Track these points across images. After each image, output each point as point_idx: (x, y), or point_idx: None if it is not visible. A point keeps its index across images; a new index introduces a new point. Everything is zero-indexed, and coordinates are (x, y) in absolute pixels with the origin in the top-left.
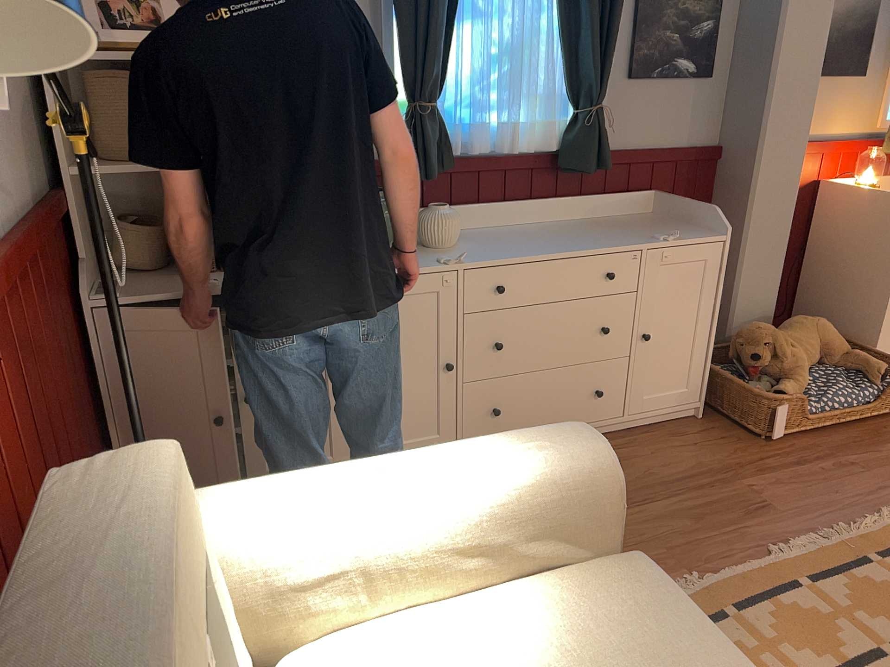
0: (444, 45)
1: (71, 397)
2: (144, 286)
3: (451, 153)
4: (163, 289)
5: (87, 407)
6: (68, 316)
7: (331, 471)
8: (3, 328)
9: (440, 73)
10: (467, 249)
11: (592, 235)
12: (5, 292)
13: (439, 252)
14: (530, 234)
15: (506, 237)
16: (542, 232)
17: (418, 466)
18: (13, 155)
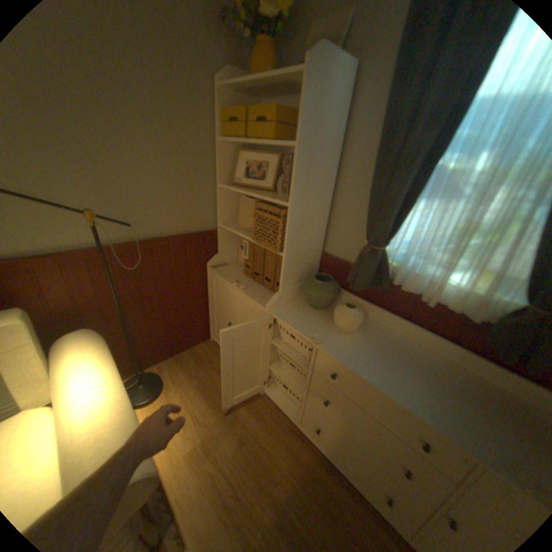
0: (402, 213)
1: (176, 292)
2: (230, 270)
3: (391, 281)
4: (228, 275)
5: (196, 297)
6: (195, 269)
7: (94, 374)
8: (111, 266)
9: (390, 230)
10: (348, 340)
11: (462, 408)
12: (121, 256)
13: (331, 330)
14: (416, 364)
15: (394, 352)
16: (427, 371)
17: (90, 405)
18: (174, 216)
